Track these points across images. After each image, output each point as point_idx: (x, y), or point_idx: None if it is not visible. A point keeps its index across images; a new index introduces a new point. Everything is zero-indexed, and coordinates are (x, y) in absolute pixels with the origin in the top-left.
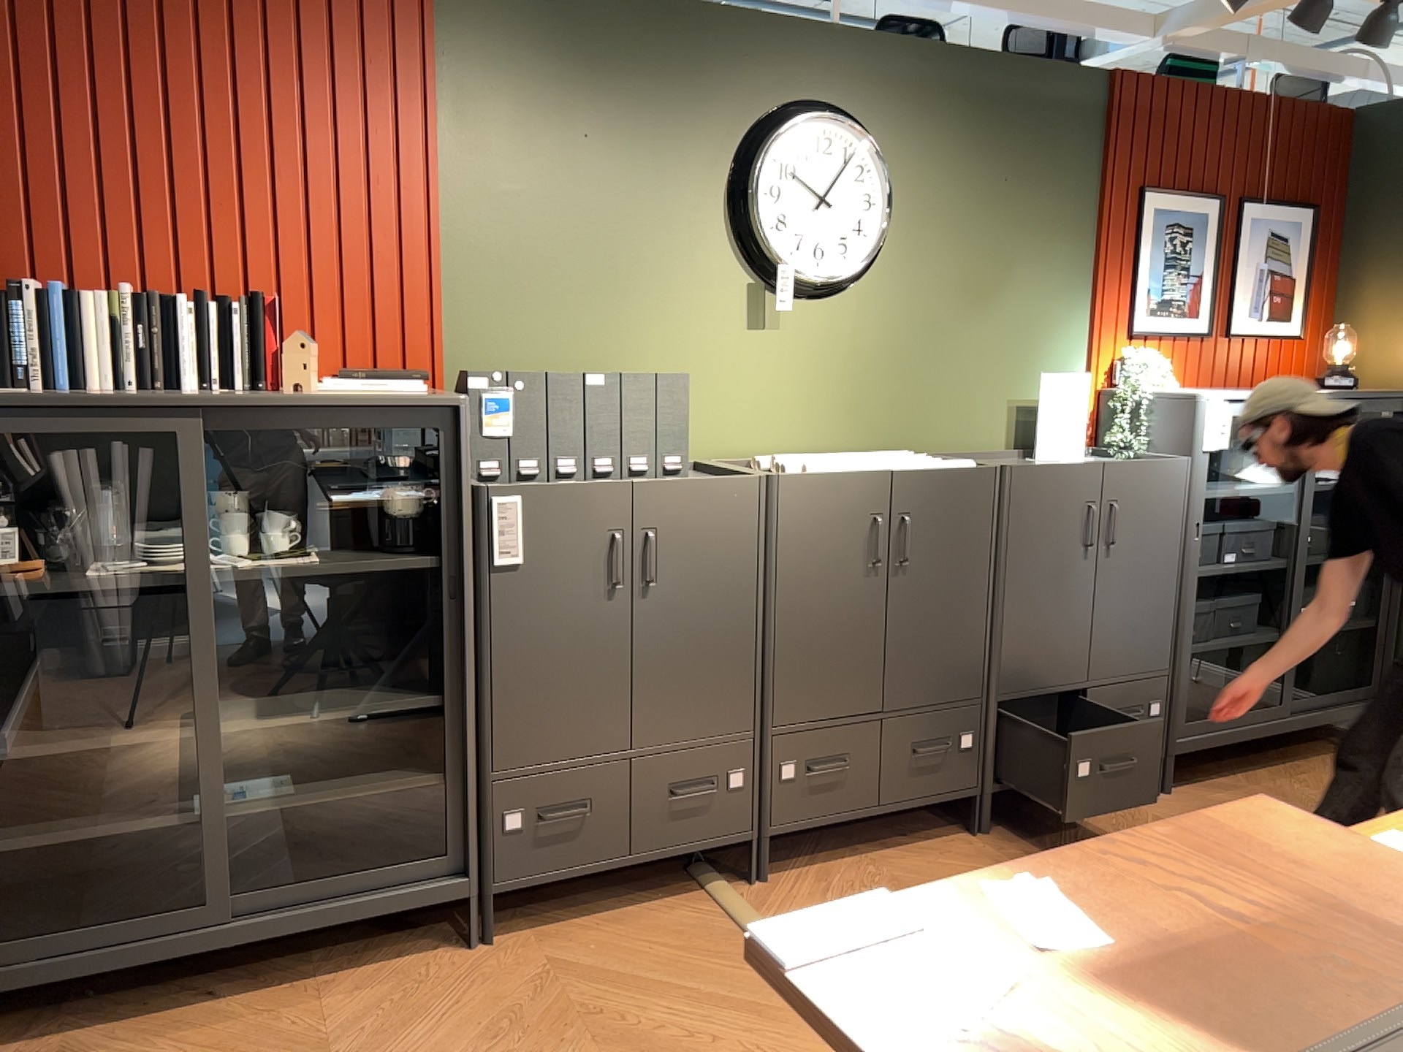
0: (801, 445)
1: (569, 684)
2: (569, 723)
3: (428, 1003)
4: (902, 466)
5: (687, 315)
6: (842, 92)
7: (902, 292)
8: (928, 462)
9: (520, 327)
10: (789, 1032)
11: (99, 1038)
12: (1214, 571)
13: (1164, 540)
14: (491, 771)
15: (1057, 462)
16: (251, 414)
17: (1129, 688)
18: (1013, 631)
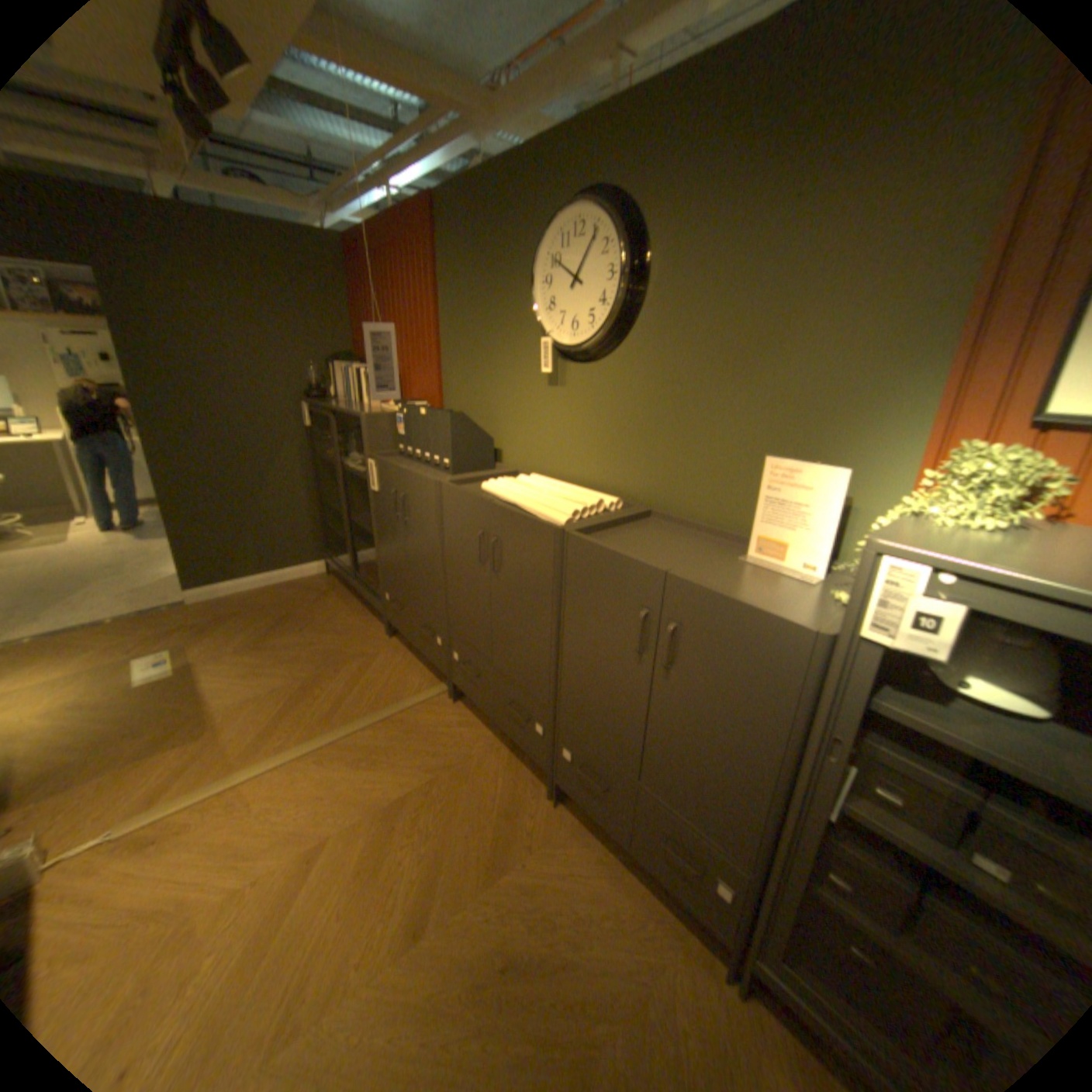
0: (576, 476)
1: (394, 552)
2: (395, 568)
3: (350, 635)
4: (521, 503)
5: (519, 376)
6: (612, 164)
7: (654, 354)
8: (539, 506)
9: (462, 382)
10: (314, 727)
11: (340, 591)
12: (903, 844)
13: (753, 715)
14: (382, 572)
15: (761, 567)
16: (340, 413)
17: (687, 835)
18: (569, 677)
